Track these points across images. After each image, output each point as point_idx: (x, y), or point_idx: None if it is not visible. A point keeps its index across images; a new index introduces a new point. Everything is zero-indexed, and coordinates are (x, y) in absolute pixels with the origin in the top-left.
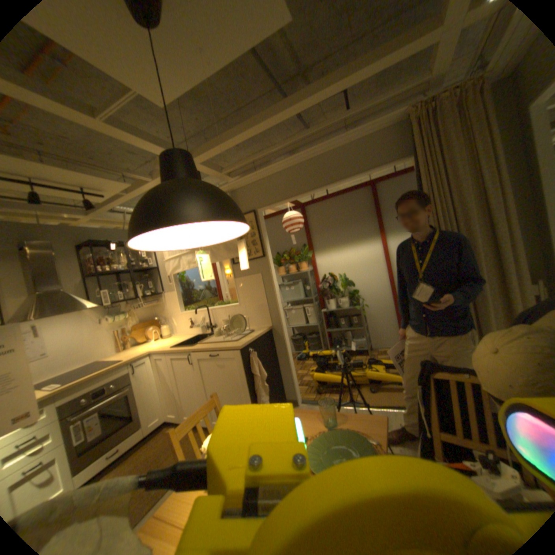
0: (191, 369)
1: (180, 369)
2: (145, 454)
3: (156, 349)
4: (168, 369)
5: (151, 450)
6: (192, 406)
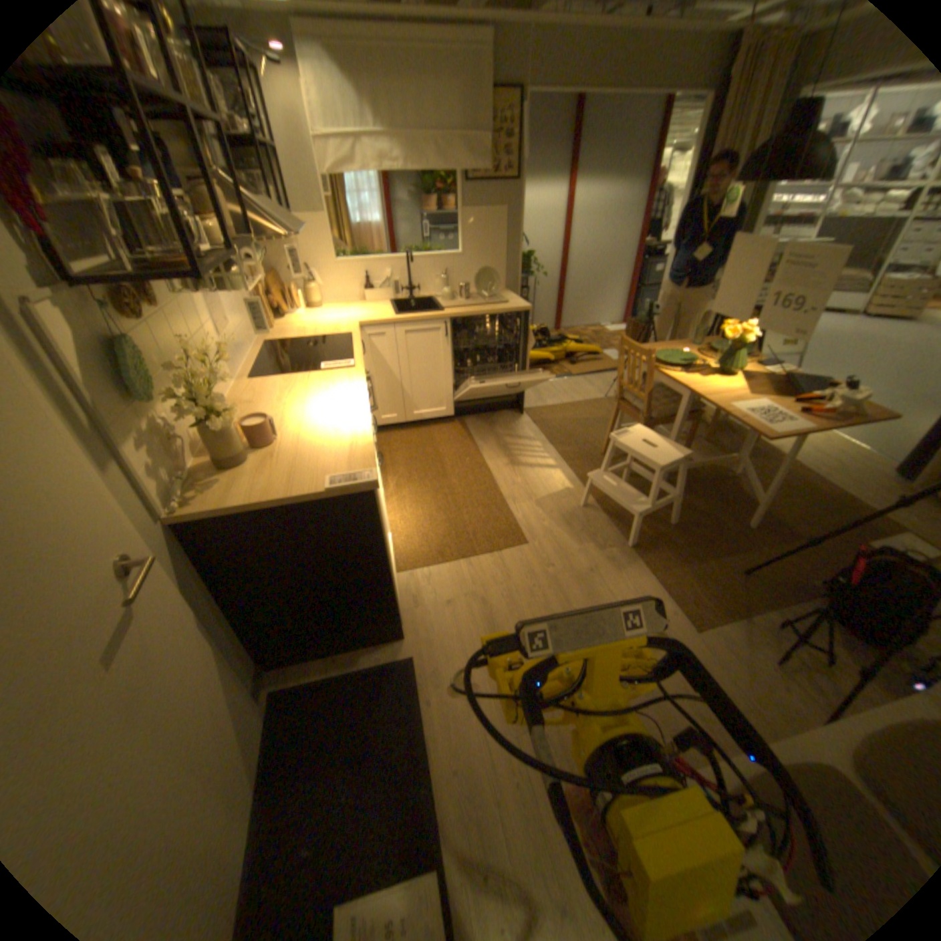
0: (441, 345)
1: (420, 347)
2: (402, 455)
3: (377, 320)
4: (397, 350)
5: (405, 451)
6: (431, 396)
